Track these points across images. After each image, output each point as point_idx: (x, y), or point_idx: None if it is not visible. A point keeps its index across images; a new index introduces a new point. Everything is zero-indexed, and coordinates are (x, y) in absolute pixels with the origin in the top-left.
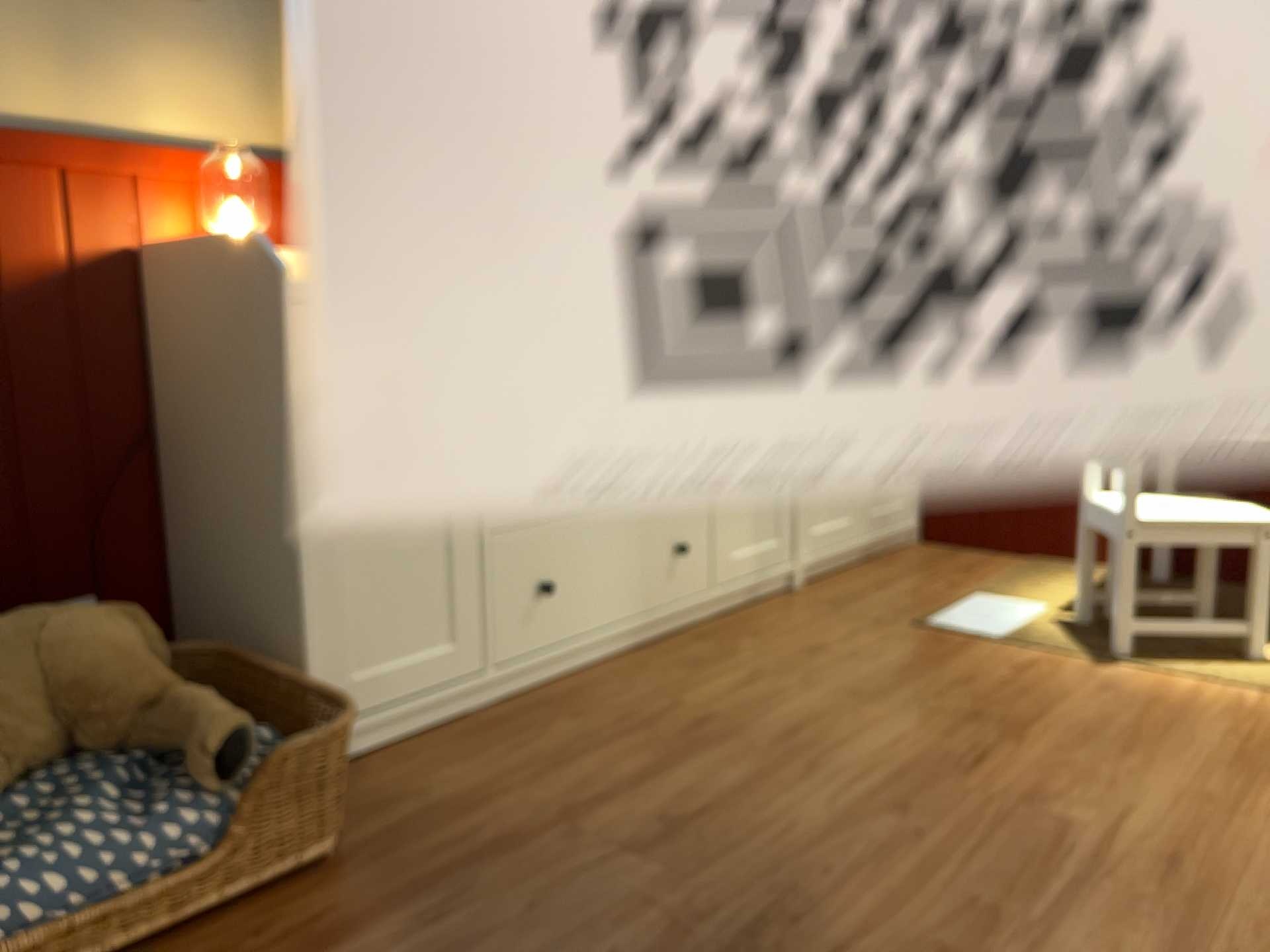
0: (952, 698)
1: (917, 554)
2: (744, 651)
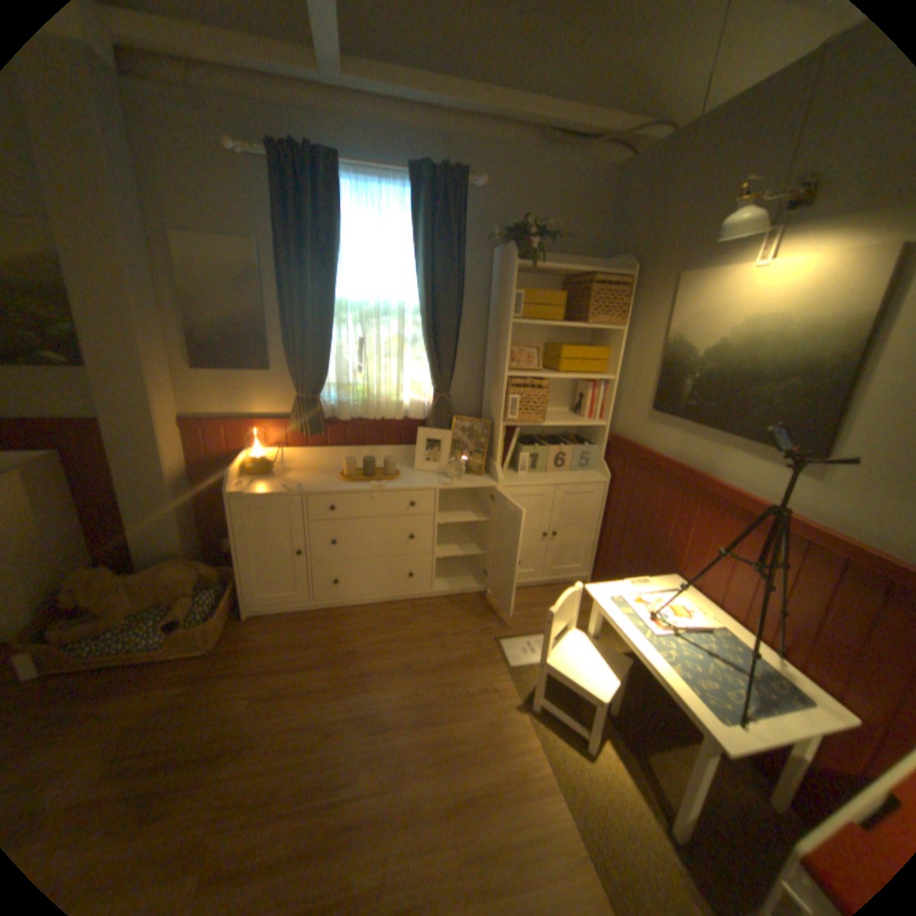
0: (433, 694)
1: None
2: (415, 624)
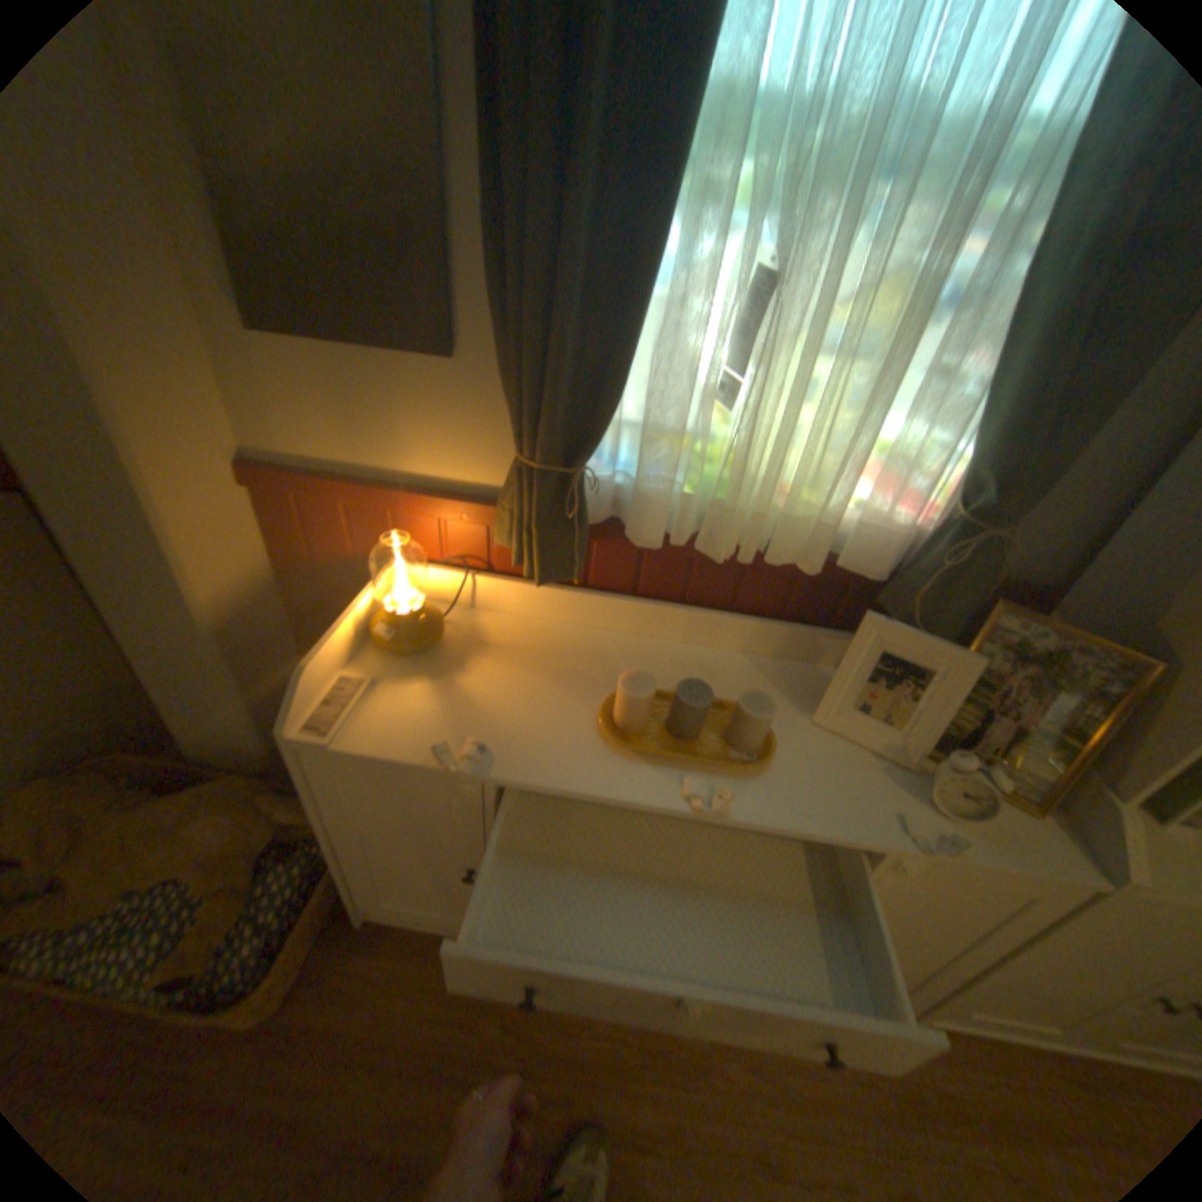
0: None
1: None
2: (717, 1085)
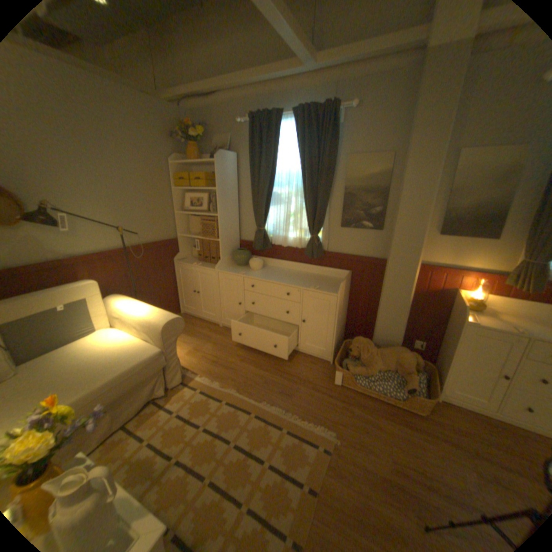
0: None
1: None
2: None
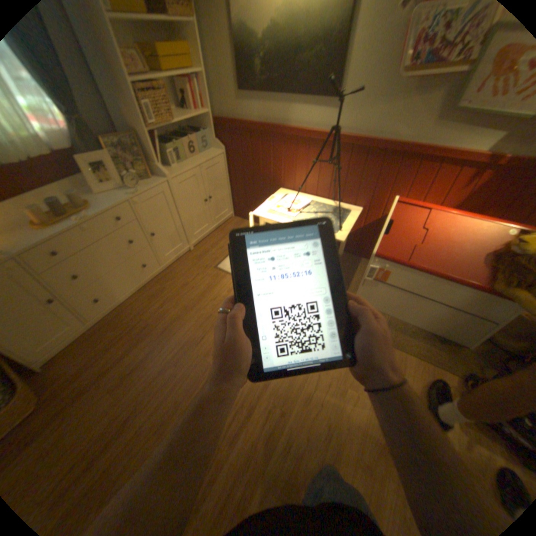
0: (208, 308)
1: (231, 224)
2: (166, 288)
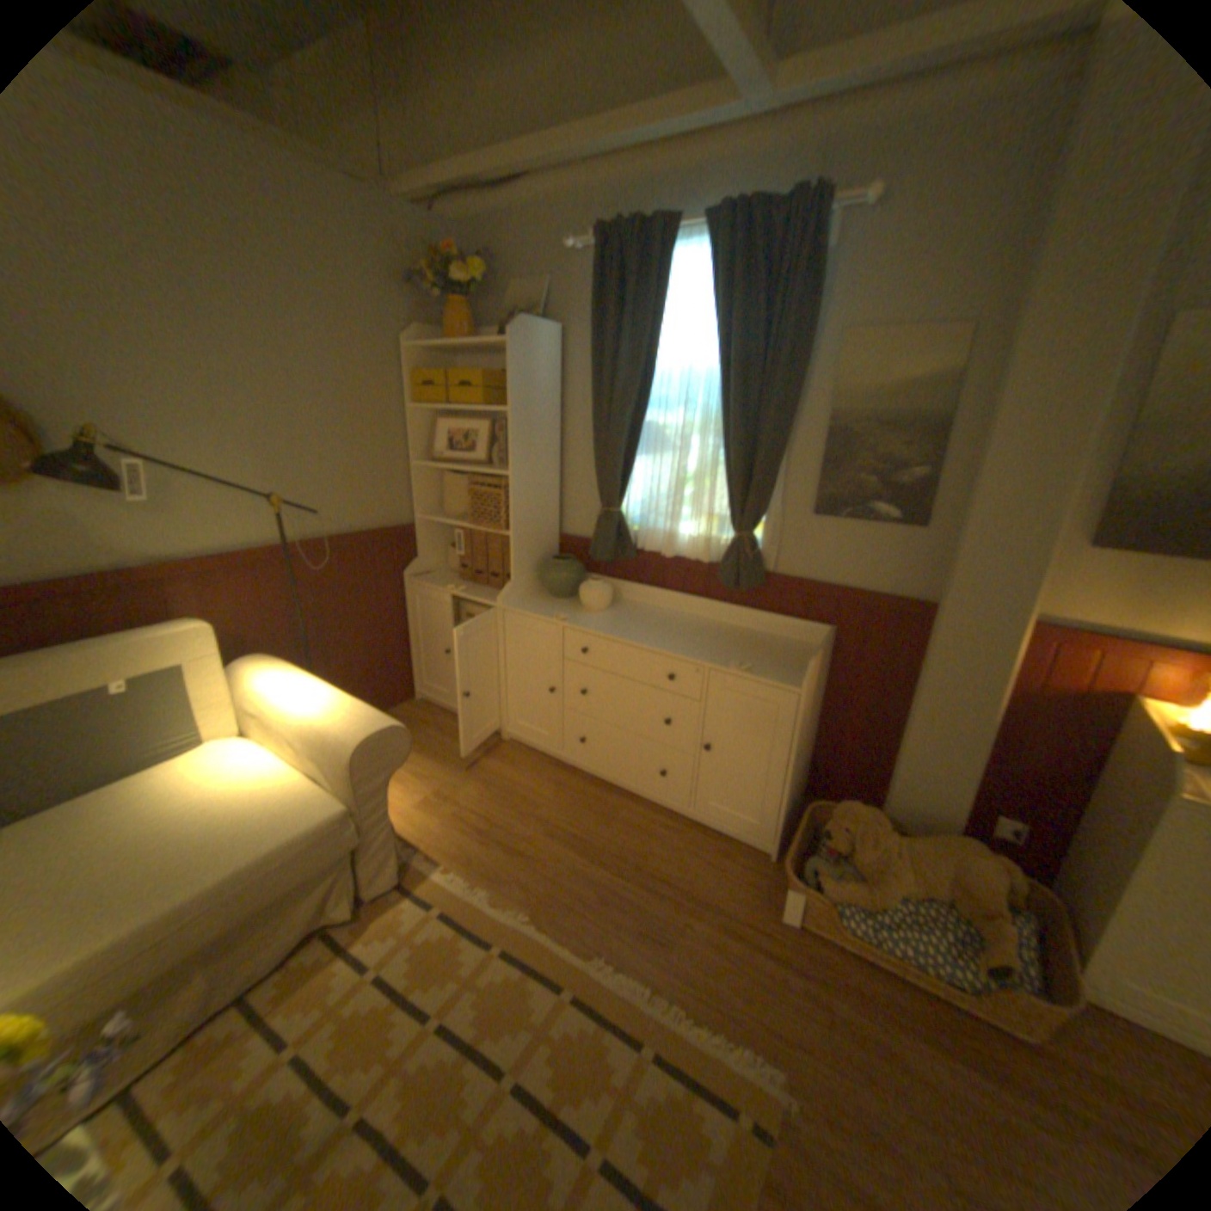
0: None
1: None
2: None
